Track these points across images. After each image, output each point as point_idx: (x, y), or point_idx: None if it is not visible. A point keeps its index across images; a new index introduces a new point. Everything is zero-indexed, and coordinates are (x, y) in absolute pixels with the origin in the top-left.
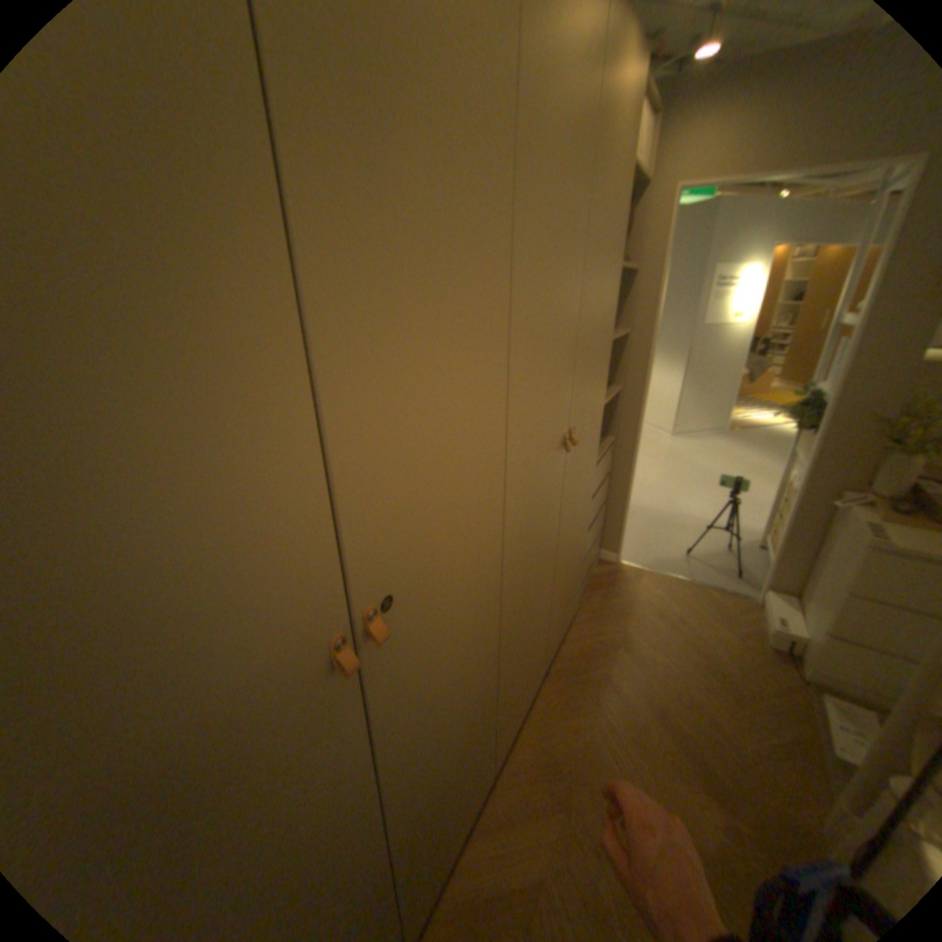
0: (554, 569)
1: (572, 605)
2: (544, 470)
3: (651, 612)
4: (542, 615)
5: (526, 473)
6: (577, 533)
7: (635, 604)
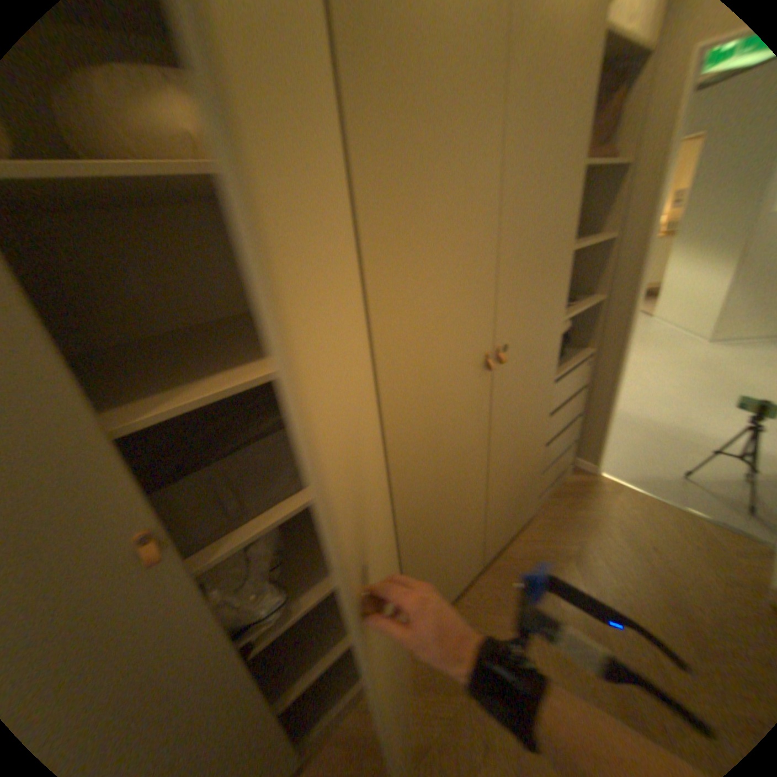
0: (485, 479)
1: (523, 510)
2: (451, 389)
3: (620, 531)
4: (469, 519)
5: (415, 393)
6: (525, 445)
7: (604, 520)
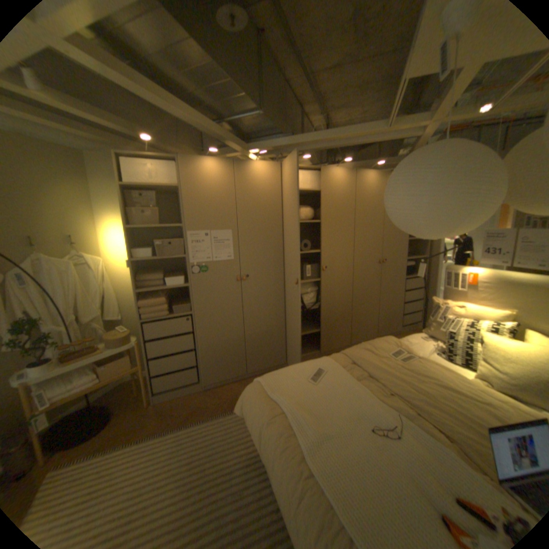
0: (378, 298)
1: (394, 323)
2: (368, 264)
3: None
4: (372, 309)
5: (360, 262)
6: (393, 295)
7: None
